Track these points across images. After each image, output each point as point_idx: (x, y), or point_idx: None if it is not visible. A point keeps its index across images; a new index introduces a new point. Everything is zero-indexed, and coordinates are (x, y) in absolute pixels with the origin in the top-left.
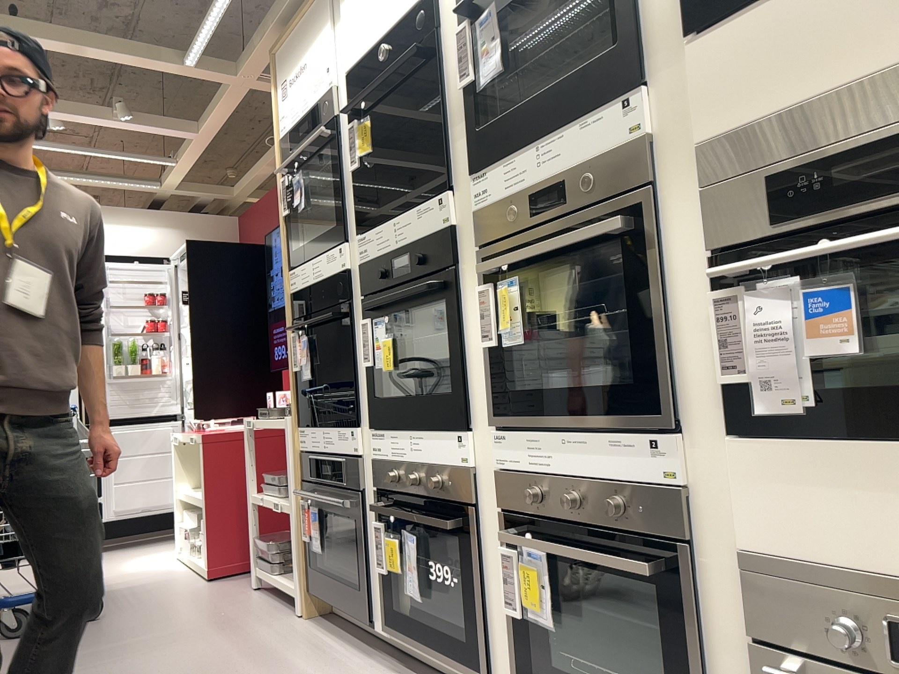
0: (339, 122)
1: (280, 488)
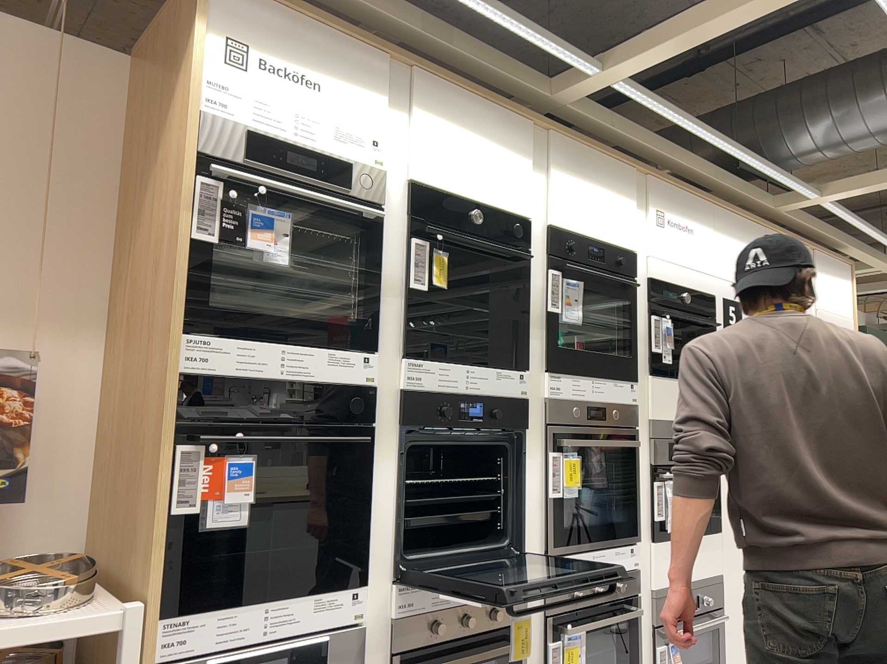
0: (386, 217)
1: None
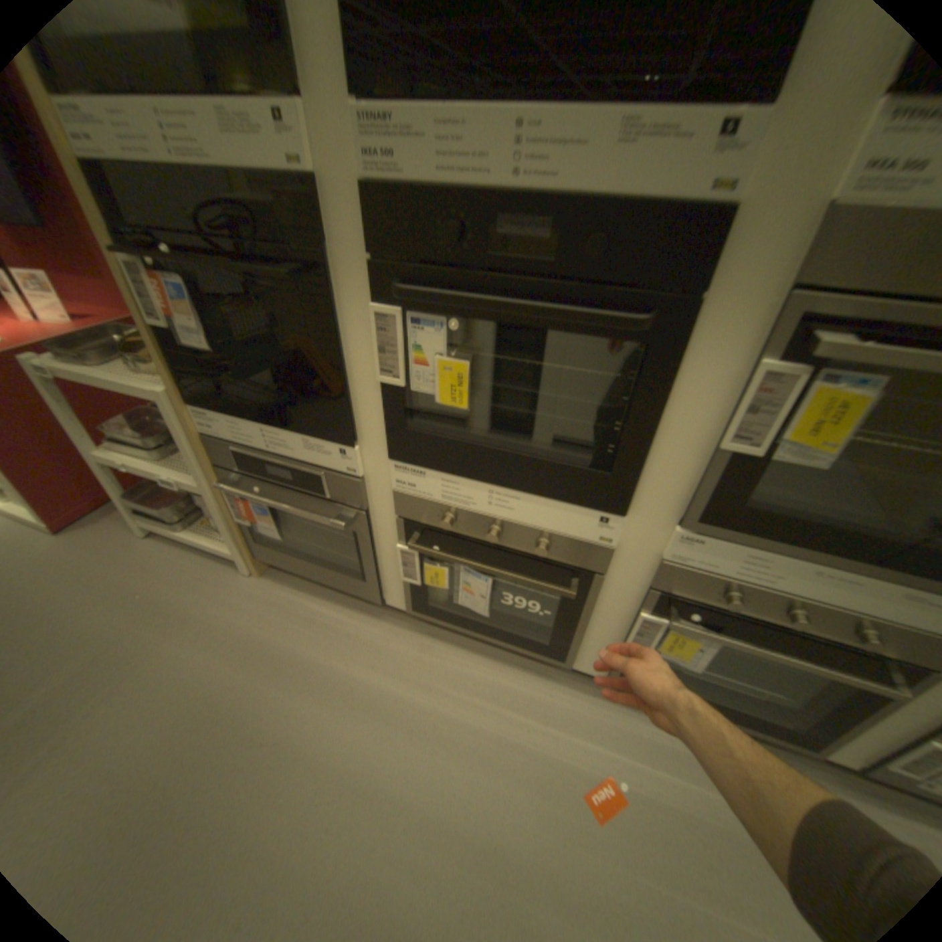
0: None
1: (151, 453)
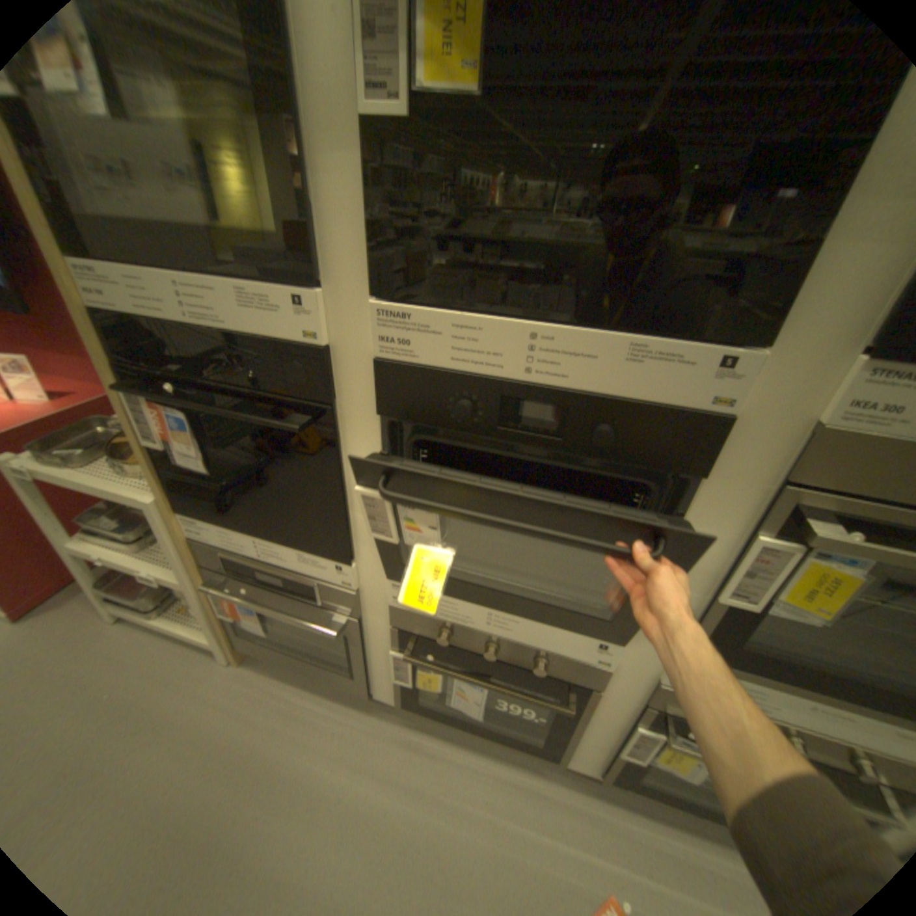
0: None
1: (129, 545)
